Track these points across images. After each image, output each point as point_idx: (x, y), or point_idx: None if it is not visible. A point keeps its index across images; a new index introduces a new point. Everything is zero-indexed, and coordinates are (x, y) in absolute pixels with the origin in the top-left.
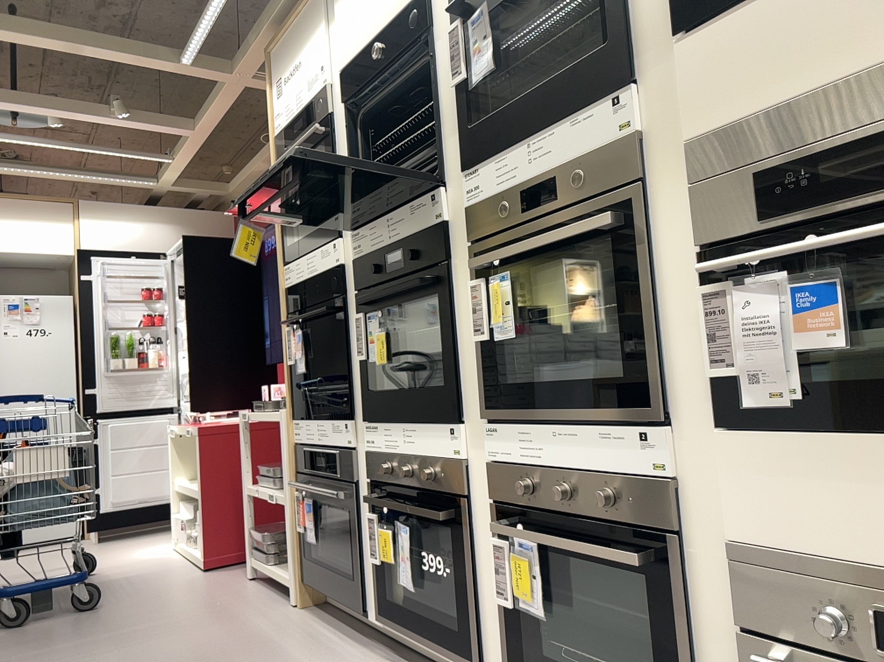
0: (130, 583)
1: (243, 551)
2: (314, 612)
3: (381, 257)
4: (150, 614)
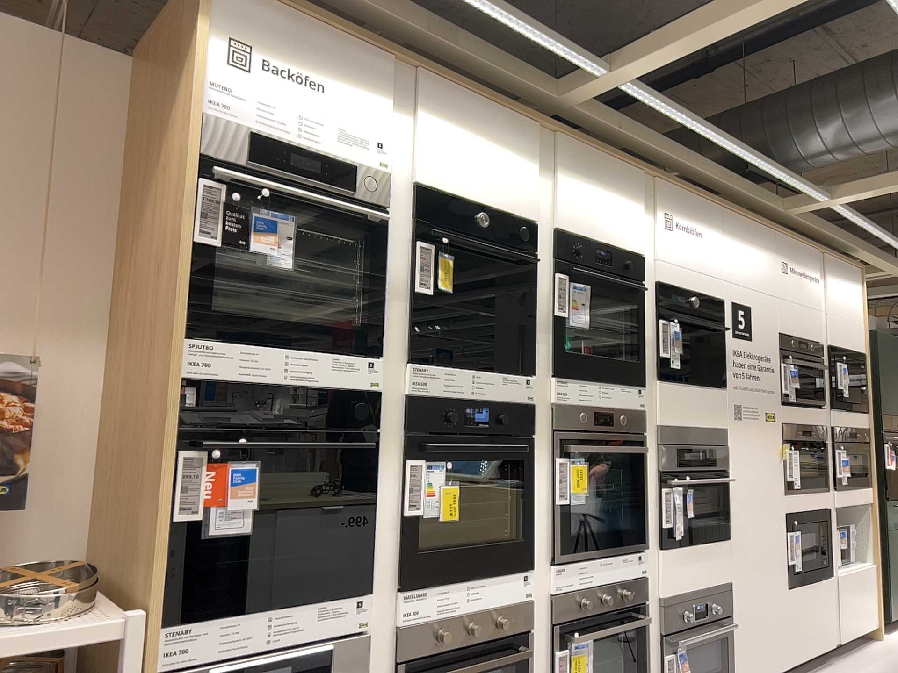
0: None
1: None
2: None
3: (461, 407)
4: None
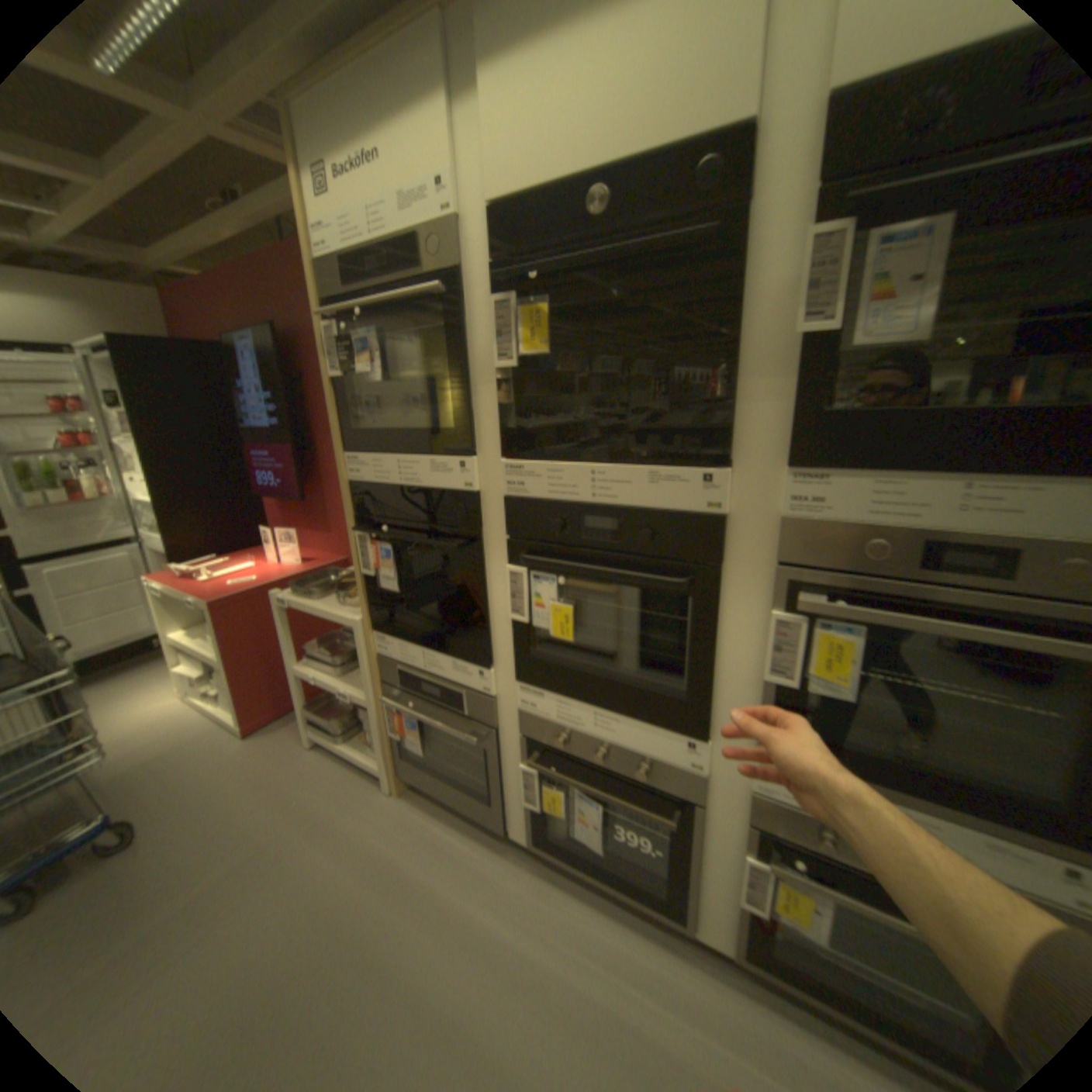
0: (152, 777)
1: (281, 708)
2: (416, 802)
3: (575, 517)
4: (216, 843)
